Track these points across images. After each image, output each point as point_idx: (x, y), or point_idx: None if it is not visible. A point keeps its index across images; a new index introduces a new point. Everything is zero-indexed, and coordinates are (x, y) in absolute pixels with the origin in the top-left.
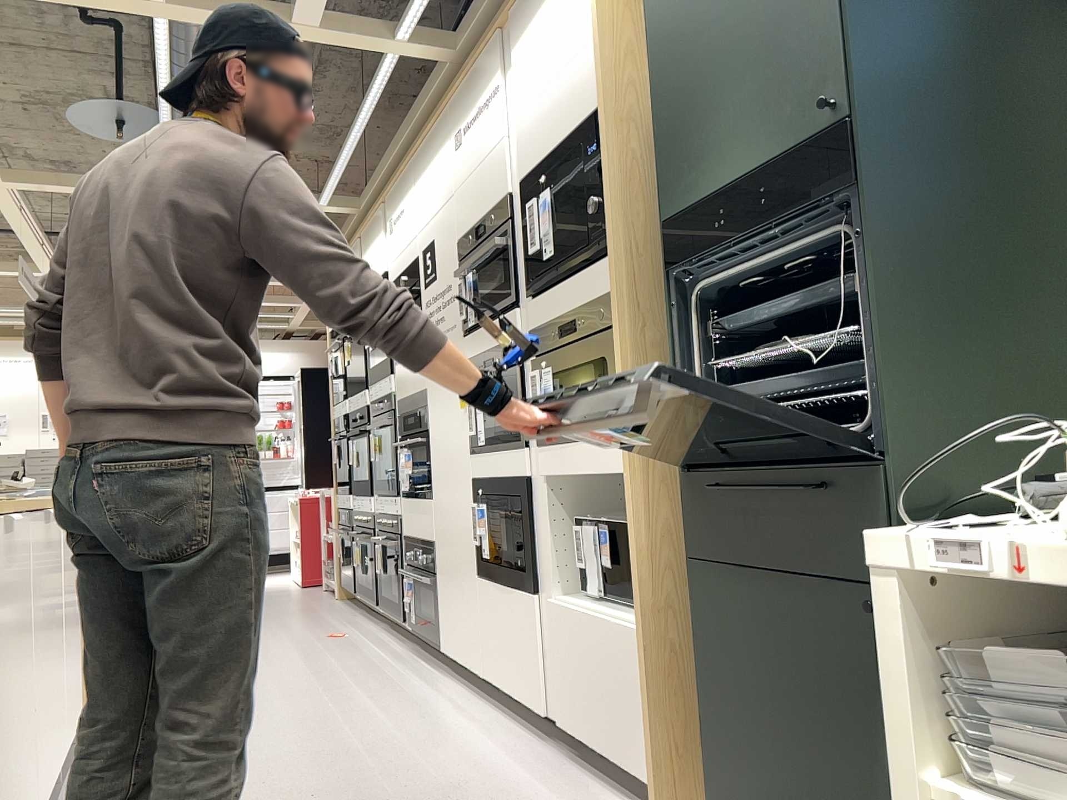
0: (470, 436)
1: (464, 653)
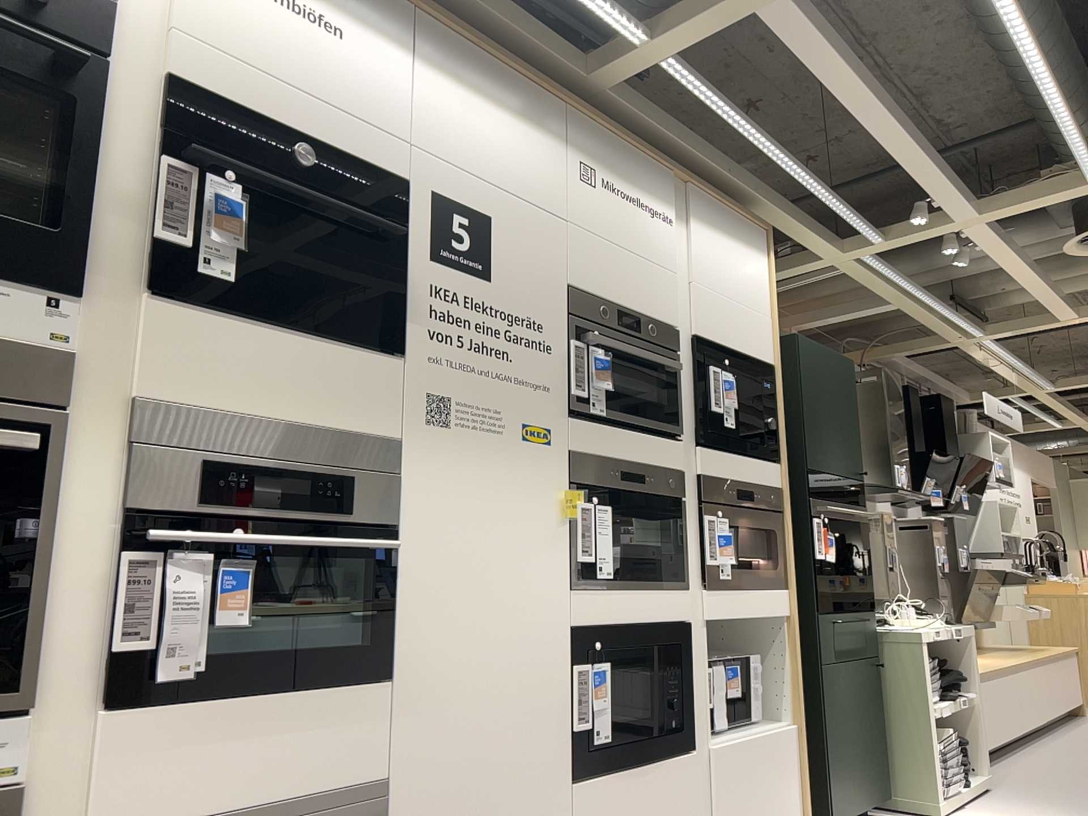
0: (582, 562)
1: None
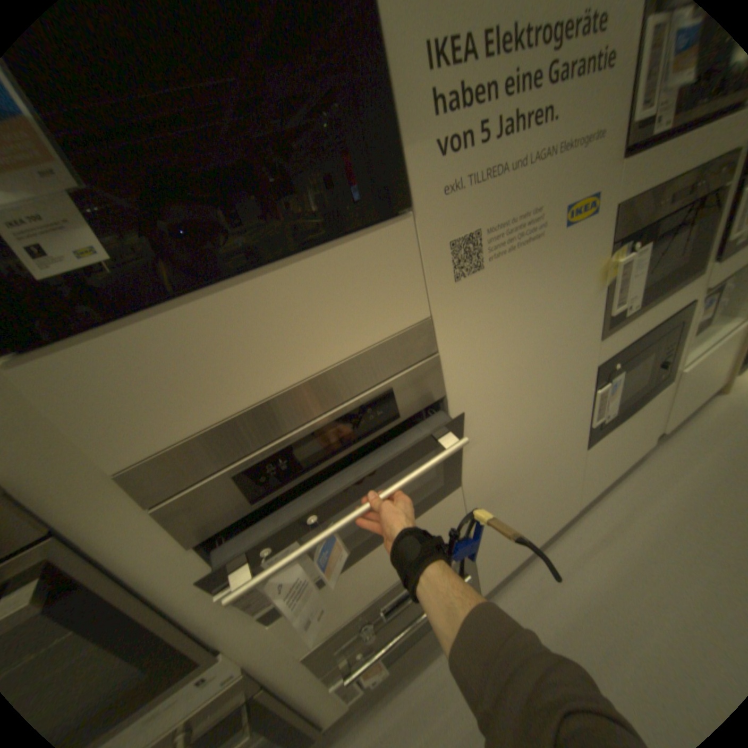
0: (615, 312)
1: (542, 537)
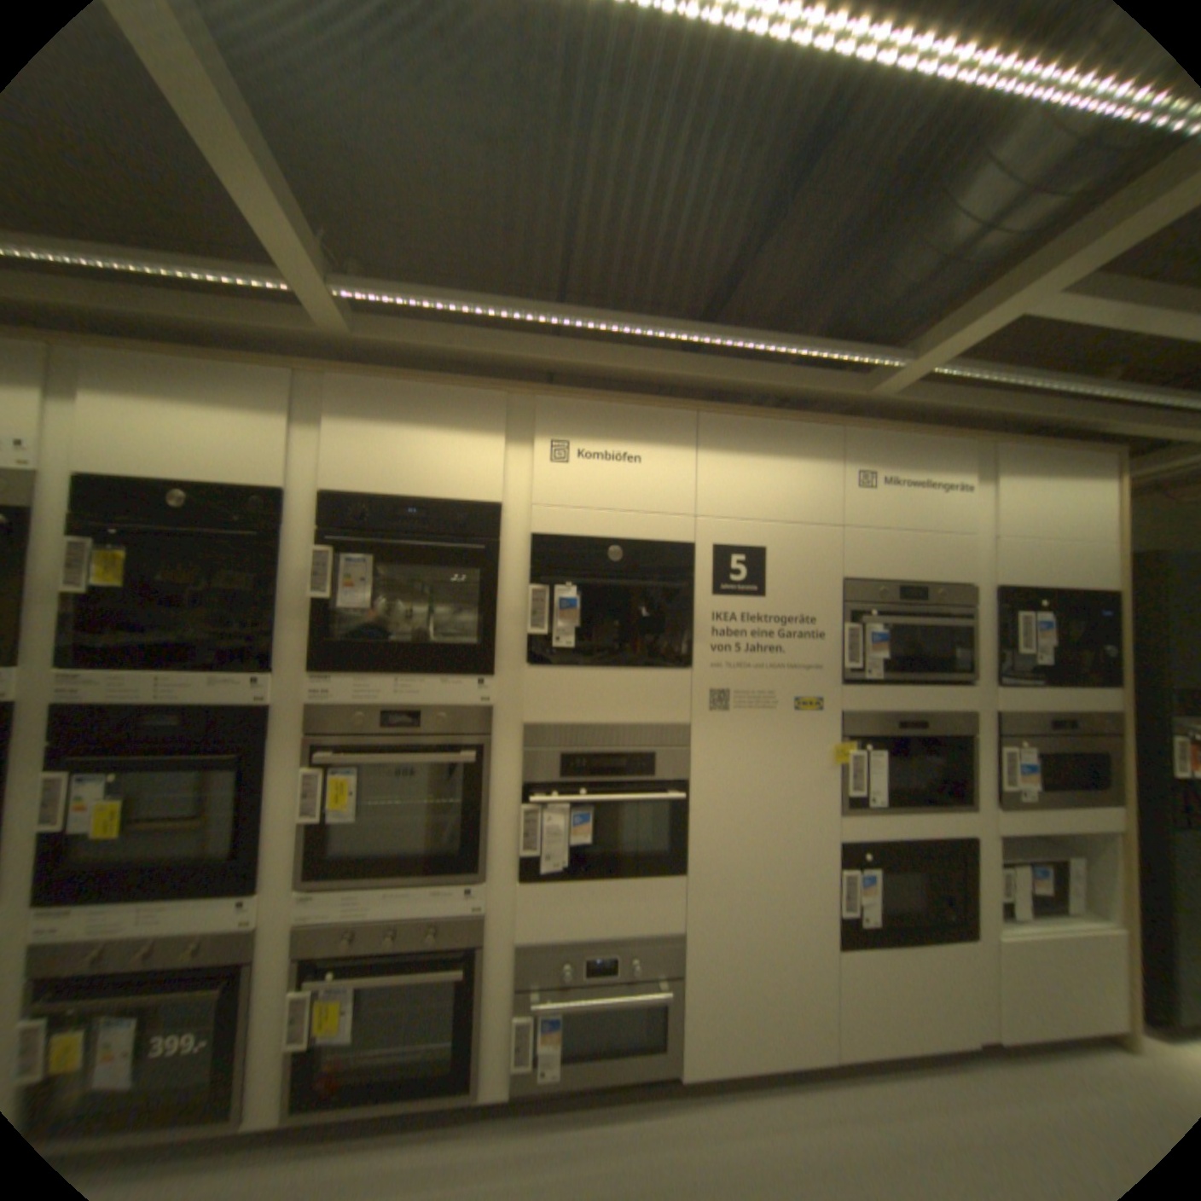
0: (853, 795)
1: (777, 1055)
